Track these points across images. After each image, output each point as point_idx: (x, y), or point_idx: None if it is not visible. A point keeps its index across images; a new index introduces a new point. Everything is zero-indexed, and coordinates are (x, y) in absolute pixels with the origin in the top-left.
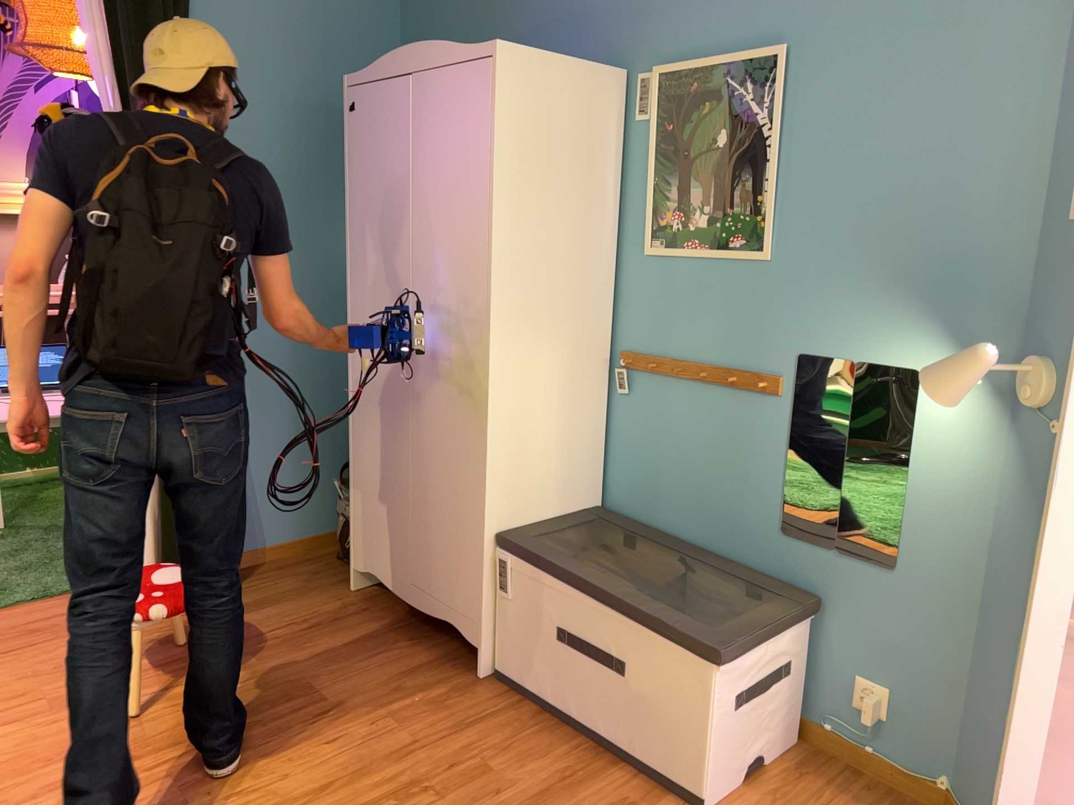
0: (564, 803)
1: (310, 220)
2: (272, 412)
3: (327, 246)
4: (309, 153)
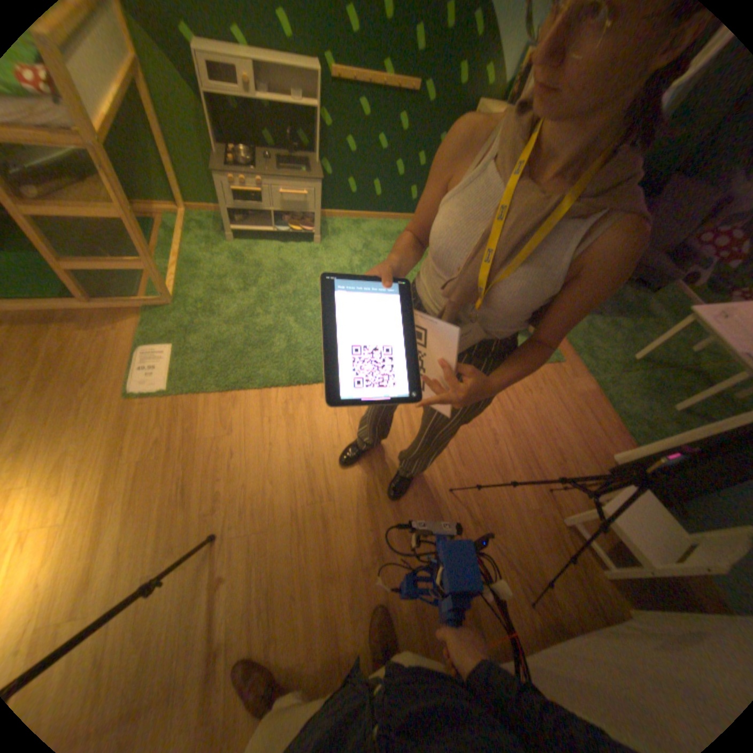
0: (317, 652)
1: None
2: None
3: None
4: None
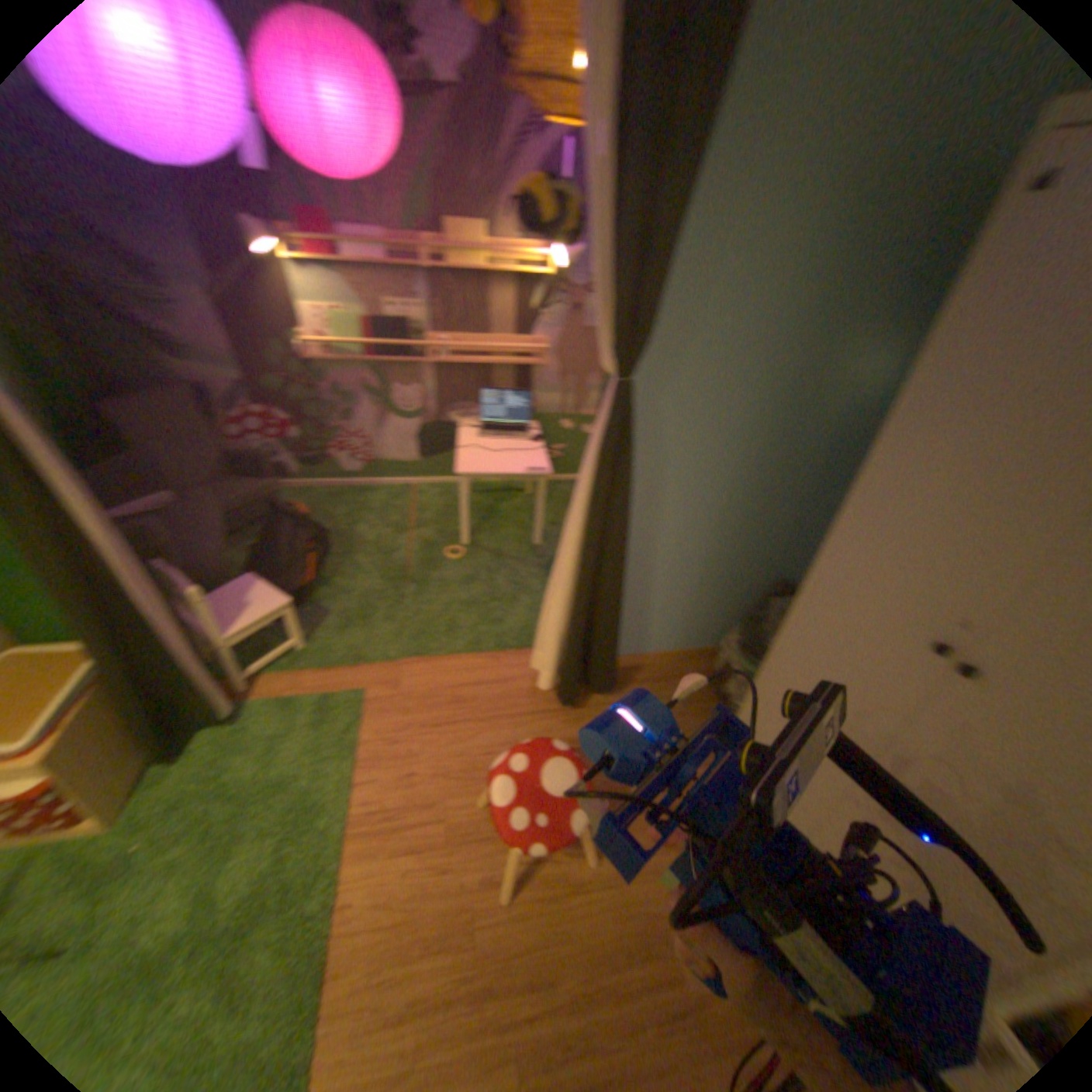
0: None
1: (810, 345)
2: (692, 553)
3: (817, 380)
4: (846, 244)
